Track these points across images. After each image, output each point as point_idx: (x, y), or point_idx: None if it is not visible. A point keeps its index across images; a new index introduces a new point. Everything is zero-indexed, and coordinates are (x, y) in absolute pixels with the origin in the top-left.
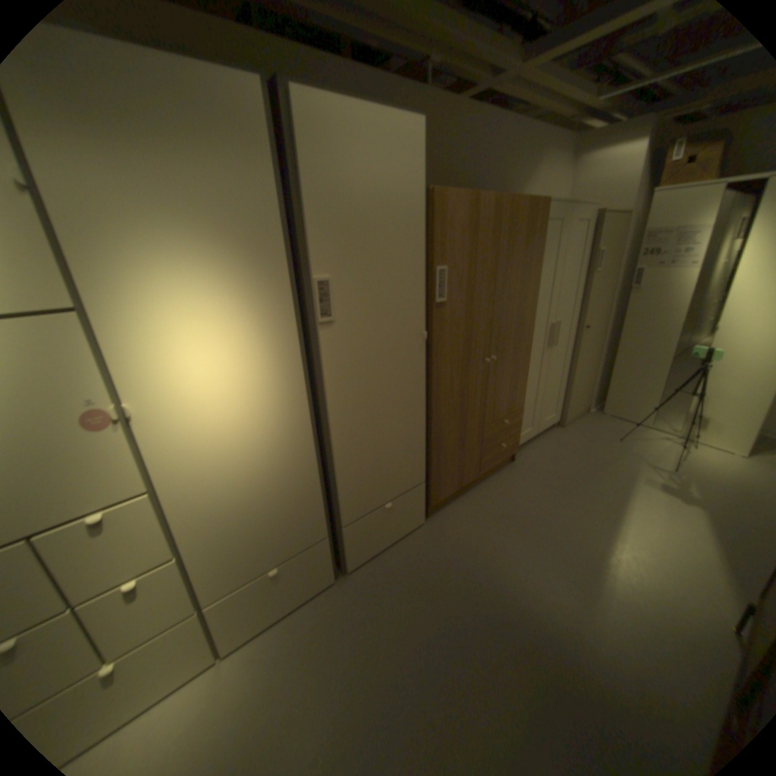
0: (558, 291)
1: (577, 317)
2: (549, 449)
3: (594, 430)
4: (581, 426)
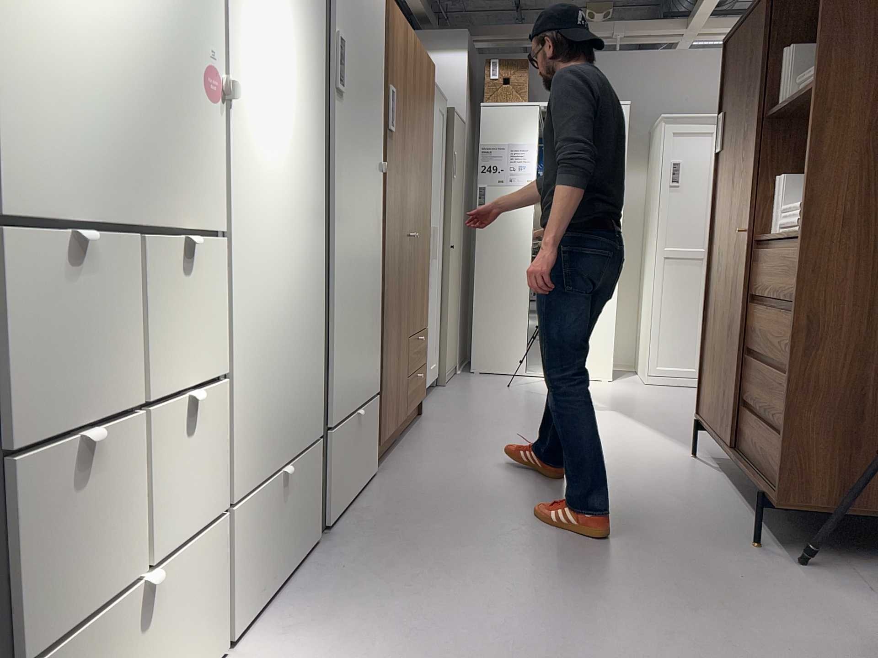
0: (432, 185)
1: (442, 230)
2: (447, 403)
3: (476, 385)
4: (460, 384)
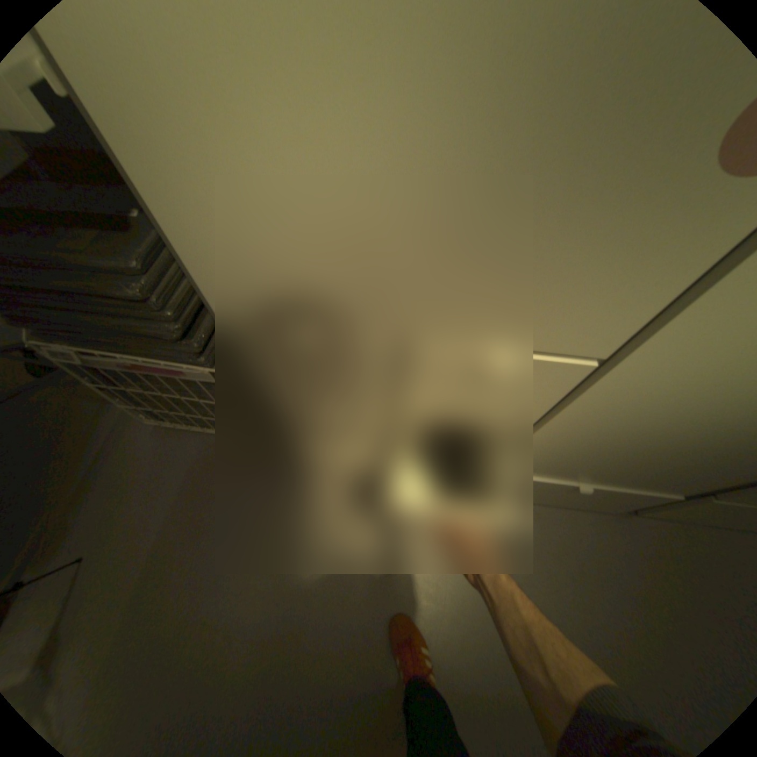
0: None
1: None
2: None
3: None
4: None
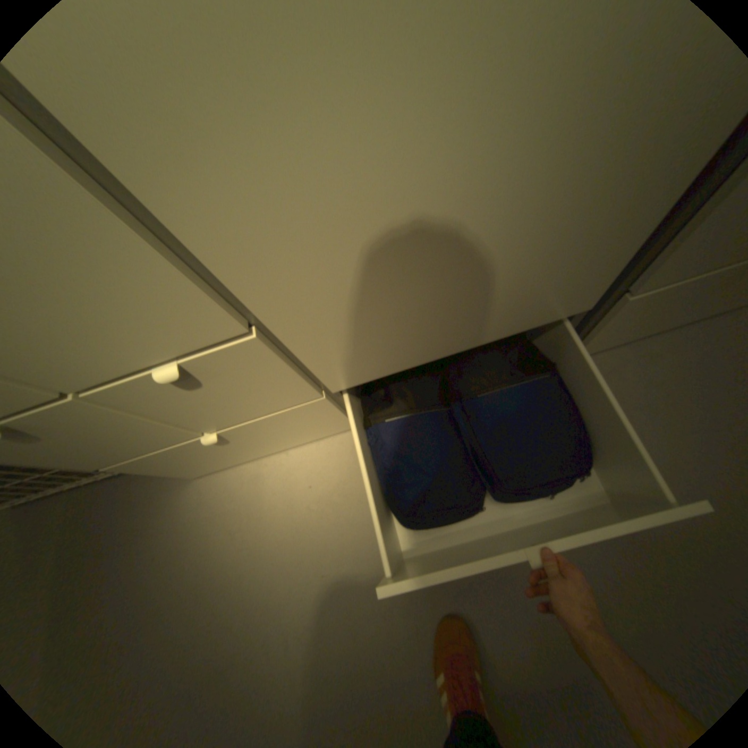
0: None
1: None
2: None
3: None
4: None
